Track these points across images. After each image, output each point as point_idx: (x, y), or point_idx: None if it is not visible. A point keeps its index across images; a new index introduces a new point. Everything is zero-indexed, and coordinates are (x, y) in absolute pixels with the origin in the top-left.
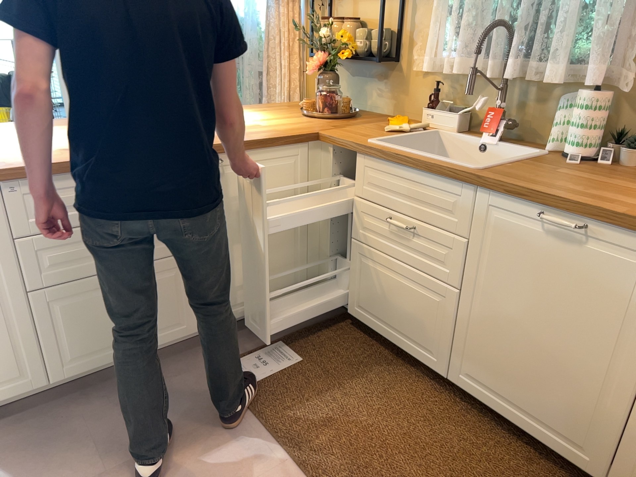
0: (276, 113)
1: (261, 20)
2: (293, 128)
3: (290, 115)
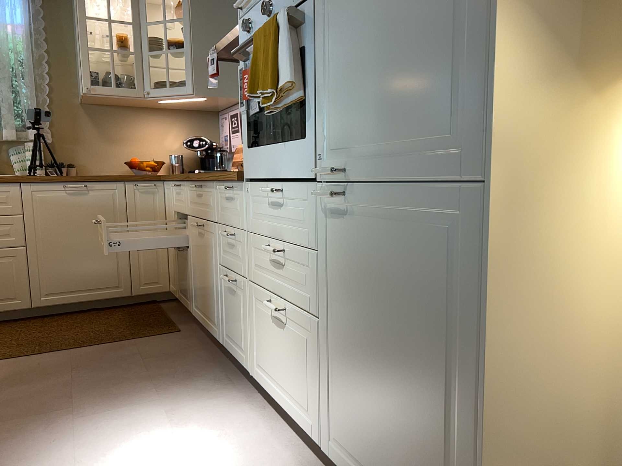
0: None
1: None
2: None
3: None
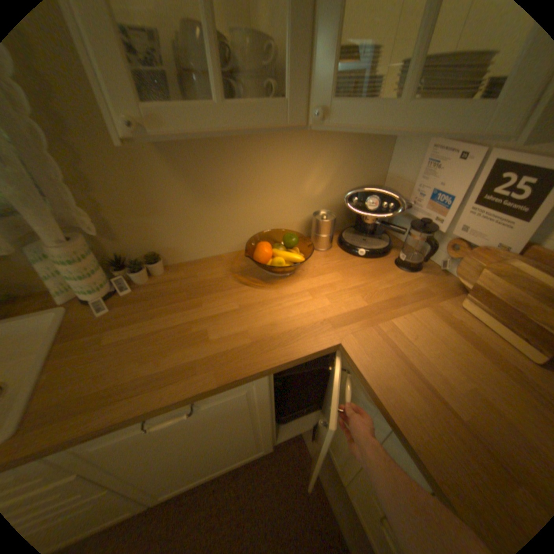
0: None
1: None
2: None
3: None
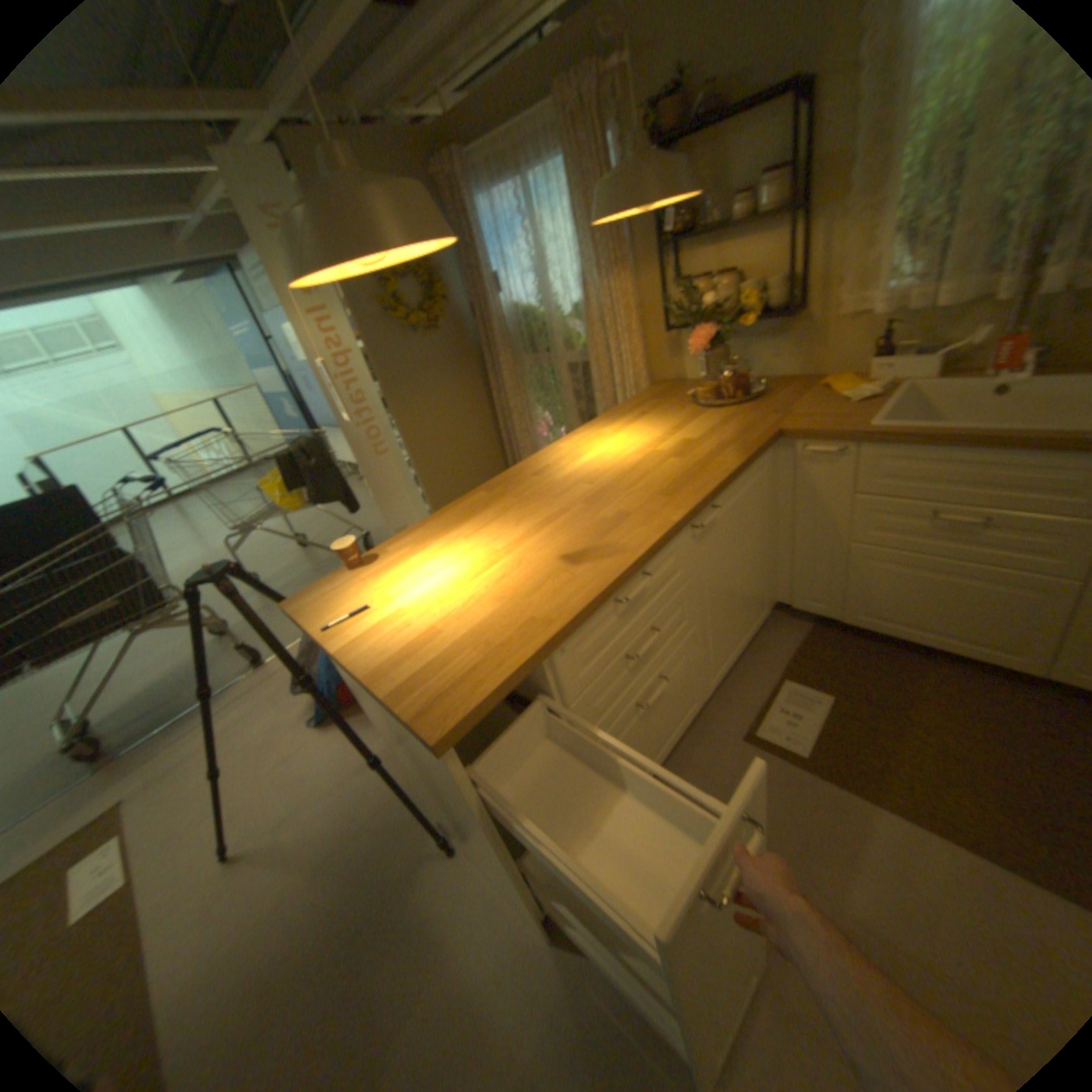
0: (666, 413)
1: (562, 302)
2: (736, 430)
3: (688, 412)
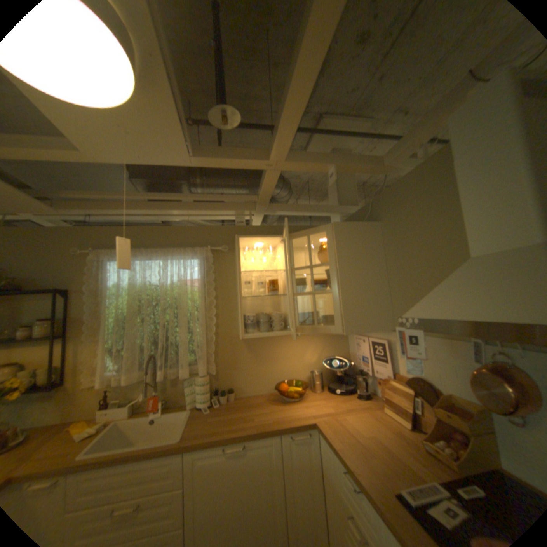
0: None
1: None
2: None
3: None
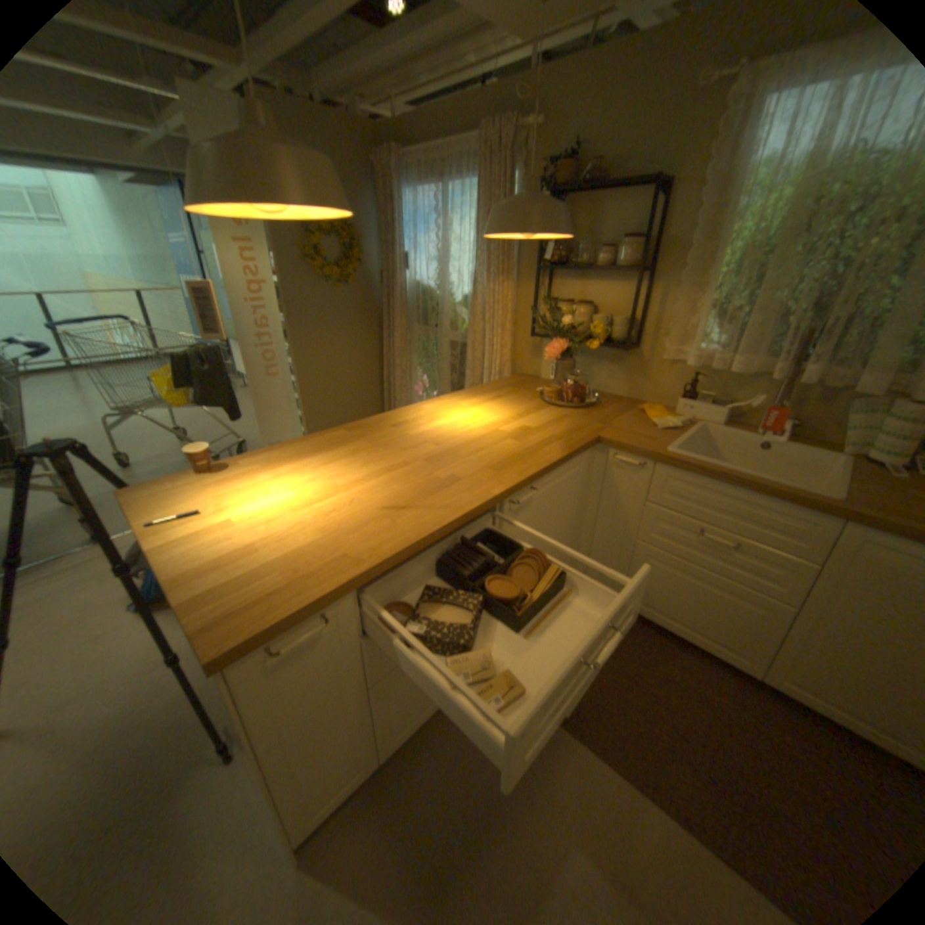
0: (517, 402)
1: (457, 291)
2: (566, 429)
3: (535, 405)
